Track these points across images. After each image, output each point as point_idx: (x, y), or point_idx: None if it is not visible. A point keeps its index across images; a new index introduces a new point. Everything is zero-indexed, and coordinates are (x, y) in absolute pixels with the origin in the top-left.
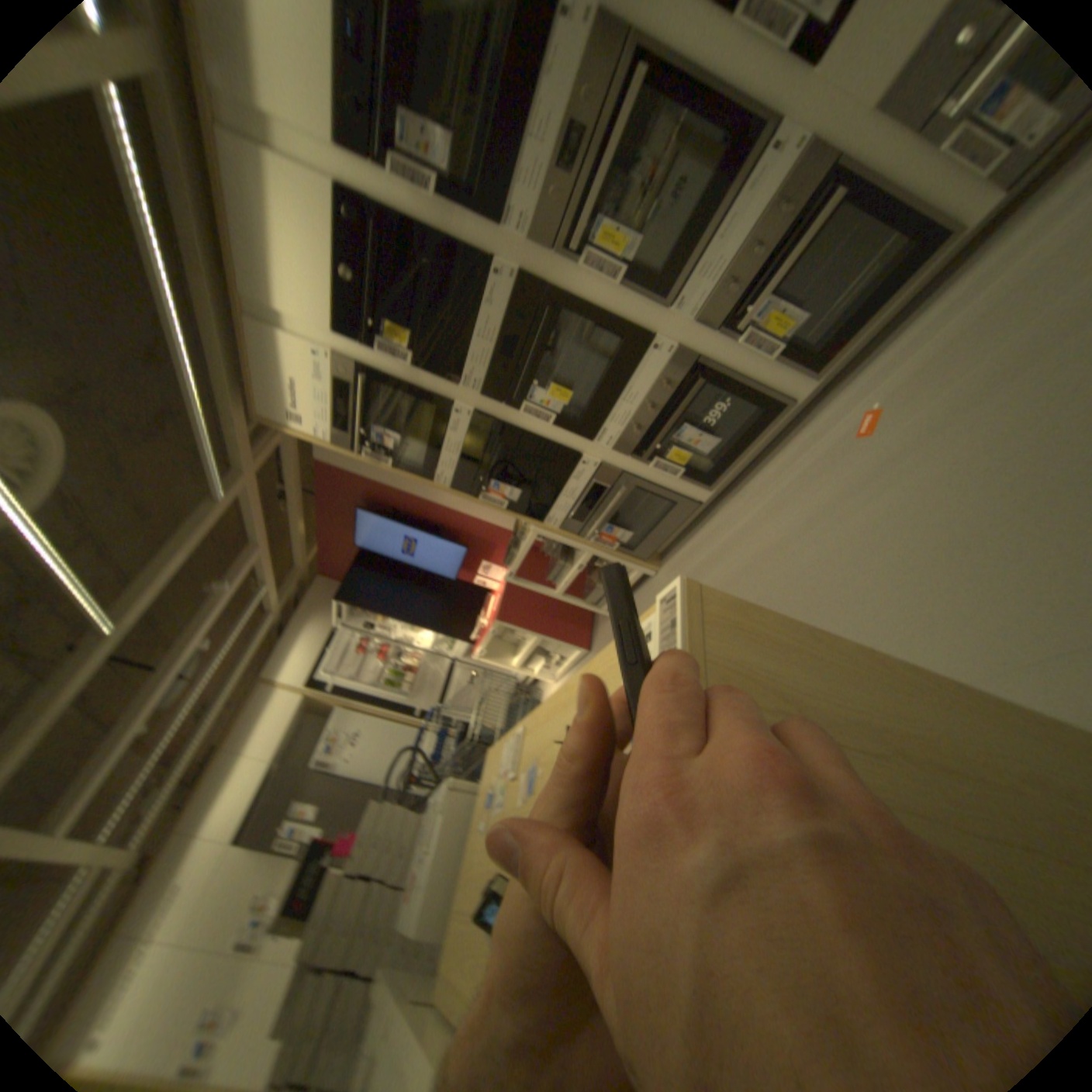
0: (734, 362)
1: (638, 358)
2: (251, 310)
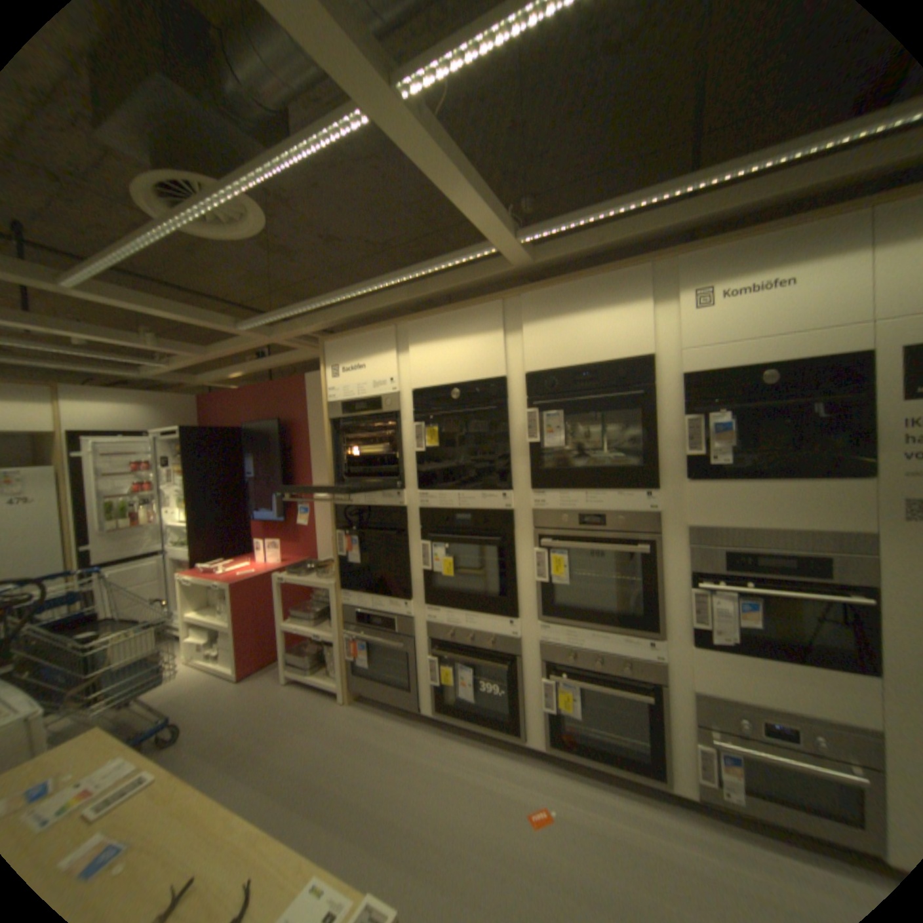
0: (527, 684)
1: (496, 615)
2: (395, 332)
